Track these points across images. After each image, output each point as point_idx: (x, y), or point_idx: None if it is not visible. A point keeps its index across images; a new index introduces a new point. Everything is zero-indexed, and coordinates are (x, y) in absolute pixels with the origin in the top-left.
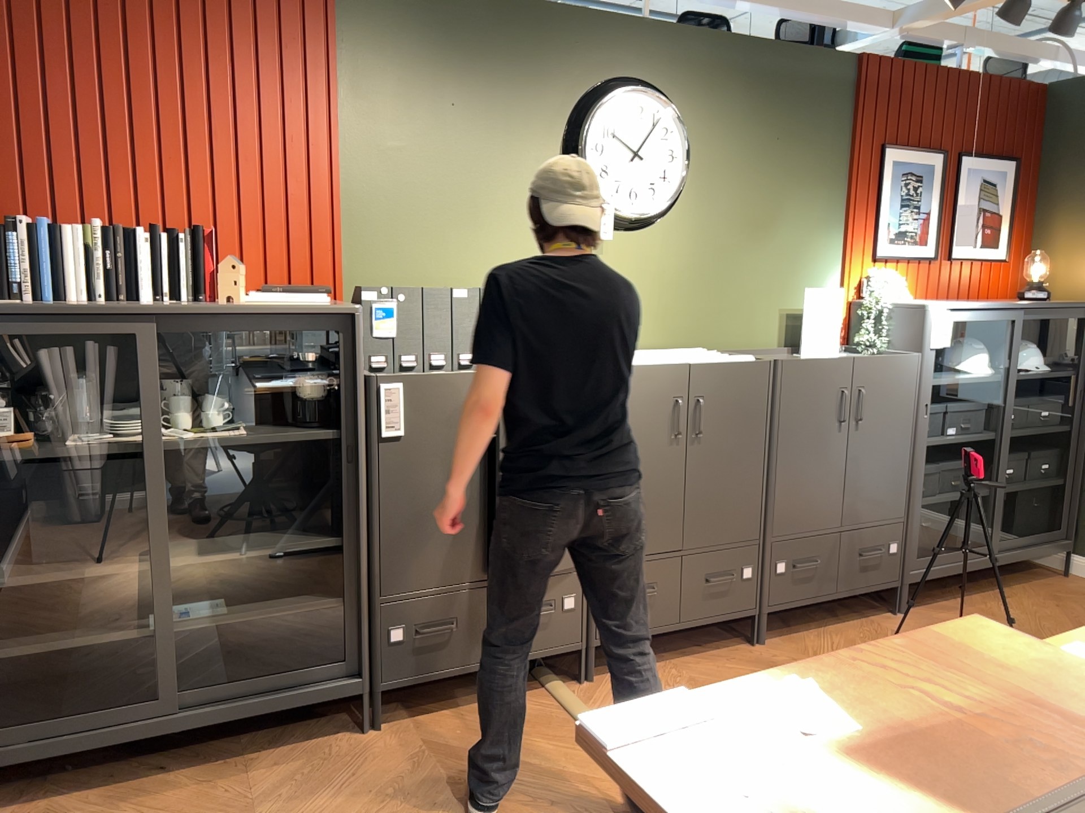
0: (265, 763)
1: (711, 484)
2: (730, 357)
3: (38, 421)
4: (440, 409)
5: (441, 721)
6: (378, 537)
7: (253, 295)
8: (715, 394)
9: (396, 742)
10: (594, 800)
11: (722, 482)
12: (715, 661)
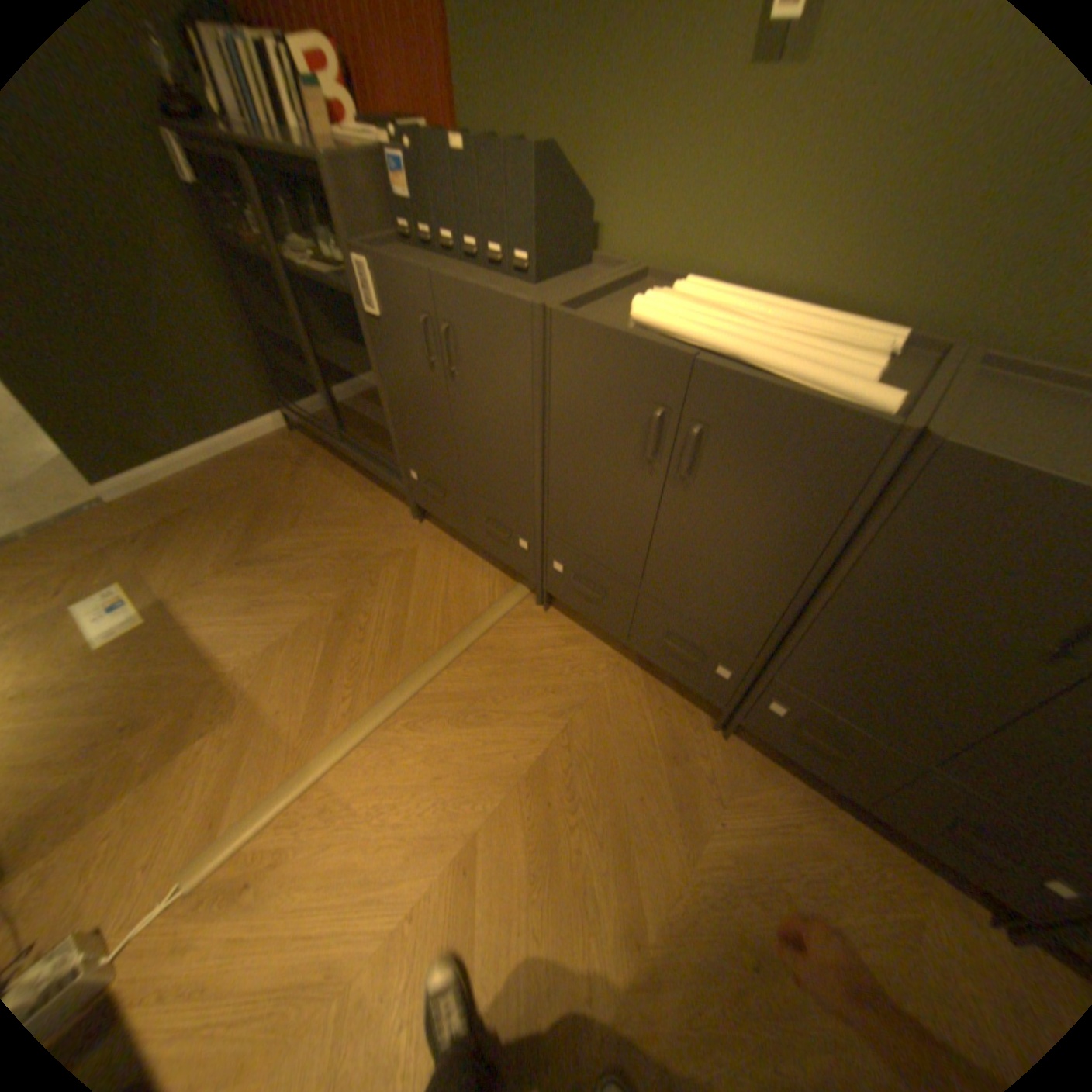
0: (369, 496)
1: (691, 549)
2: (836, 374)
3: (279, 227)
4: (399, 301)
5: (445, 547)
6: (389, 399)
7: (349, 128)
8: (731, 429)
9: (411, 537)
10: (375, 664)
11: (709, 558)
12: (651, 697)
